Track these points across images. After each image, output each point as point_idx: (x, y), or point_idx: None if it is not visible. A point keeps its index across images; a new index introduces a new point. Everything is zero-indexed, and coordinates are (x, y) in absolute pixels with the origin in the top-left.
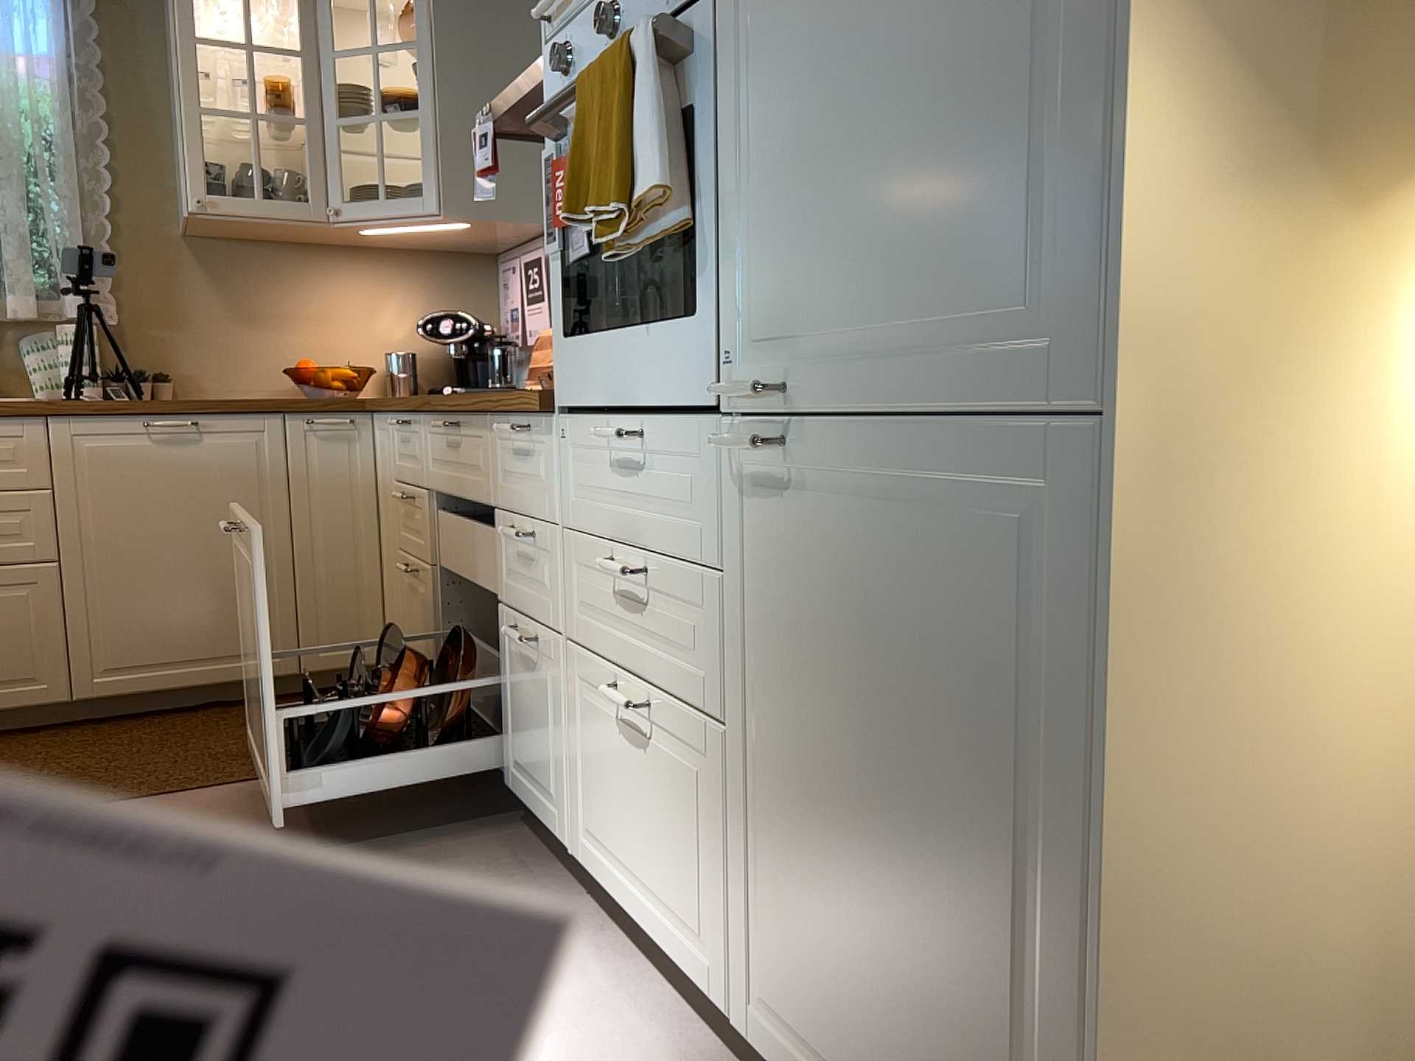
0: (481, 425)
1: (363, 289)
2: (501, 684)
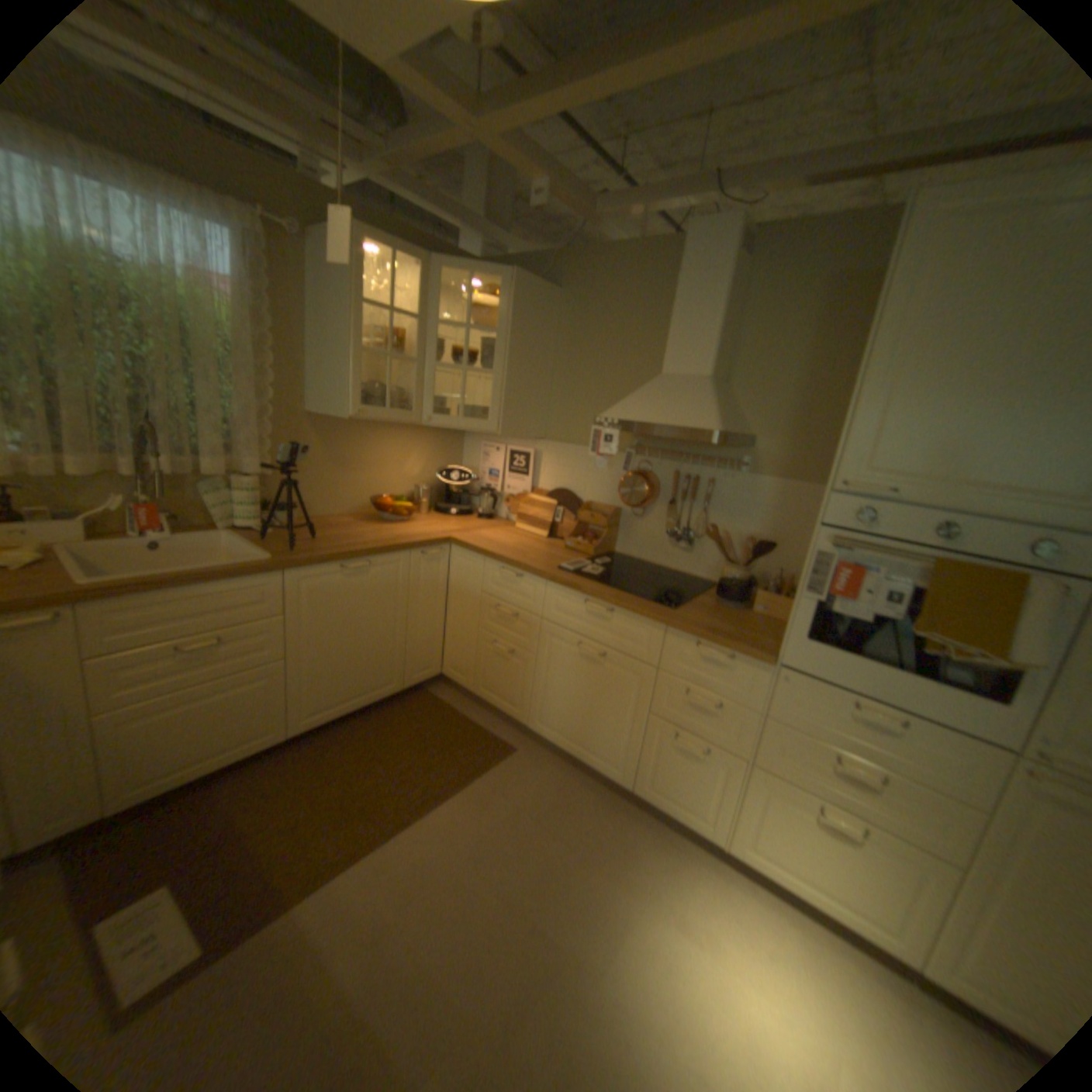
0: (651, 625)
1: (401, 447)
2: (642, 748)
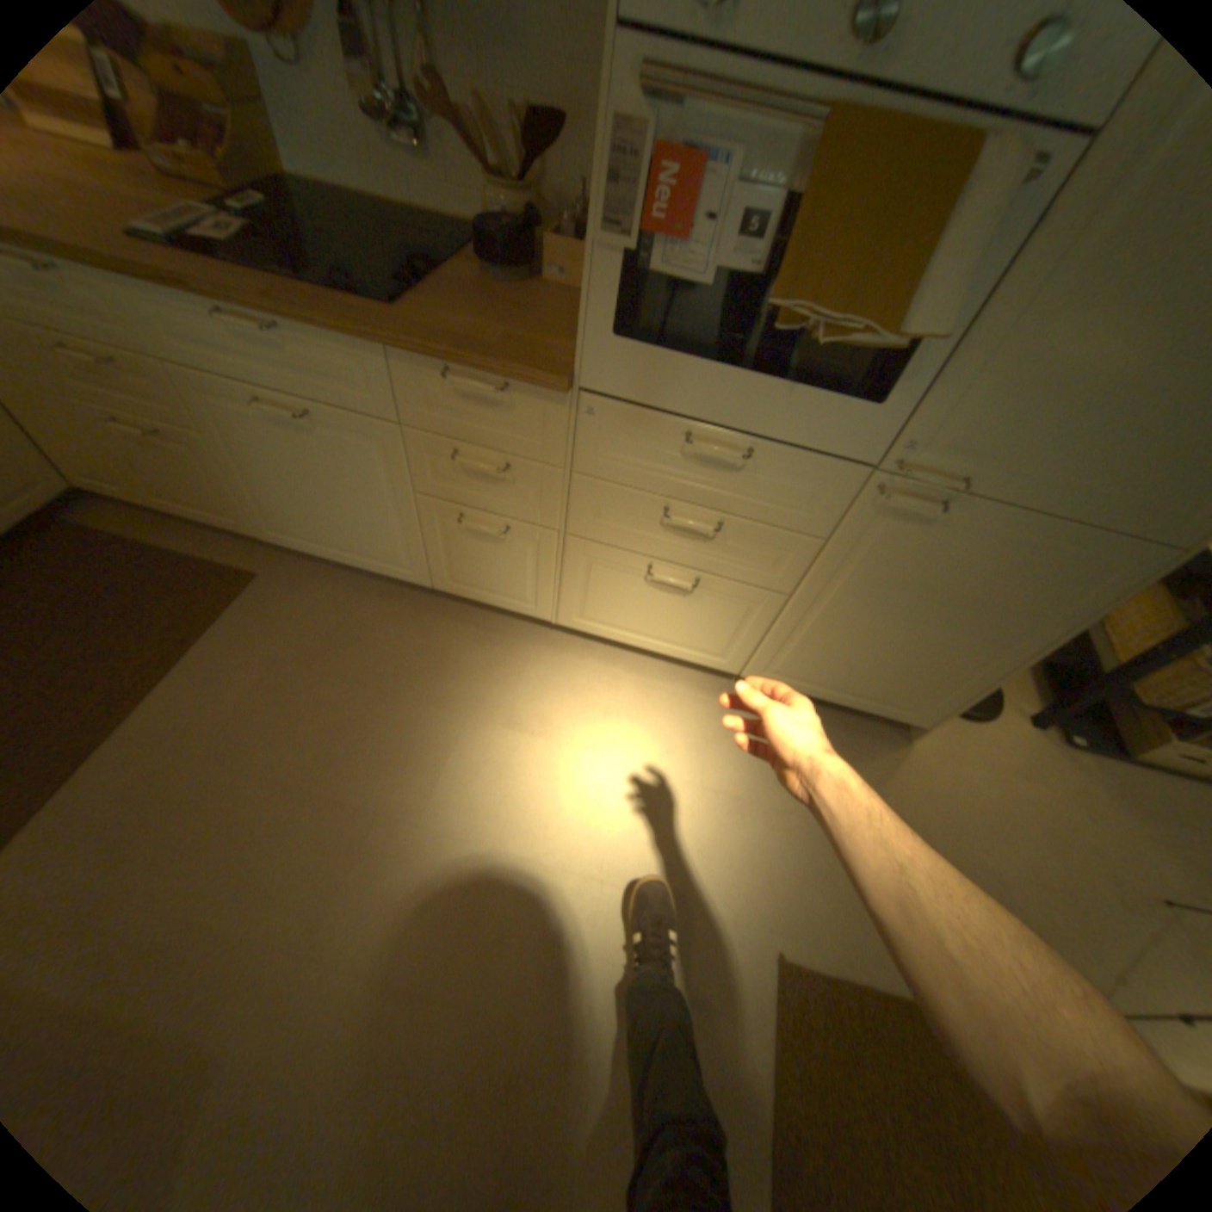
0: (359, 347)
1: None
2: (423, 539)
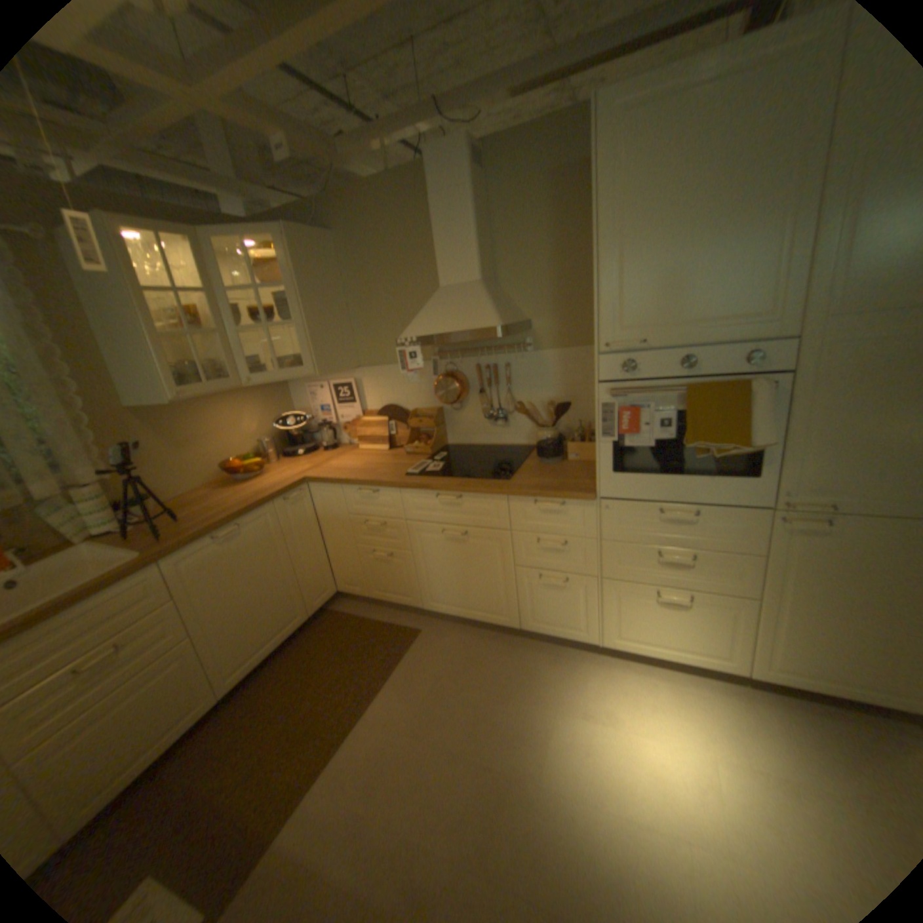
0: (495, 498)
1: (232, 411)
2: (517, 594)
